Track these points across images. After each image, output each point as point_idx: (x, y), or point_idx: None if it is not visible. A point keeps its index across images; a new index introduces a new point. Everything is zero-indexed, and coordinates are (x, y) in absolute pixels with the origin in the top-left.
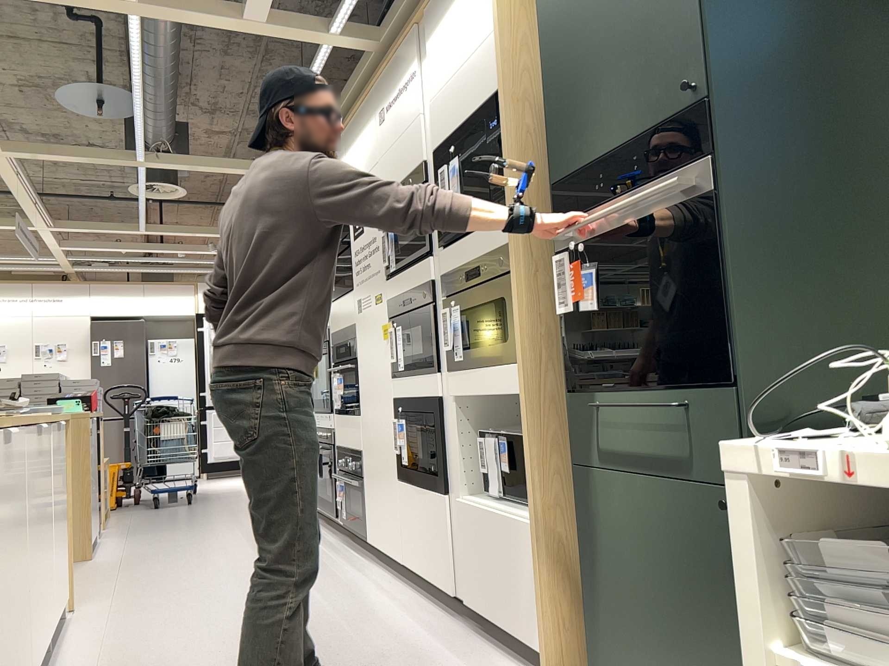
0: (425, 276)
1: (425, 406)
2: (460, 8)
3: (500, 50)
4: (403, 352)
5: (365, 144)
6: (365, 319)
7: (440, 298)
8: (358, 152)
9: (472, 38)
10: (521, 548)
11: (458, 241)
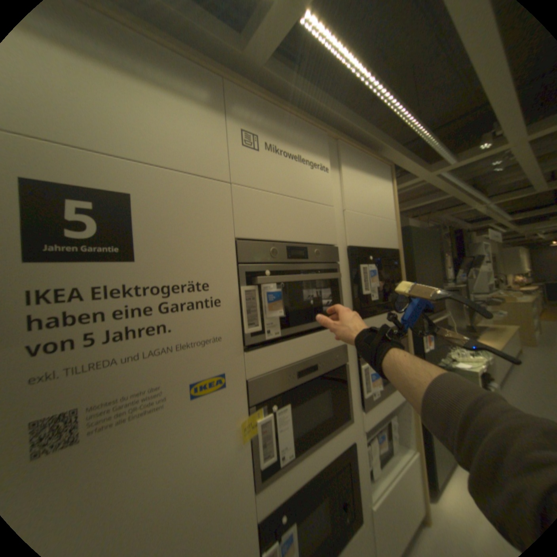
0: (337, 341)
1: (335, 467)
2: (373, 182)
3: (398, 232)
4: (293, 434)
5: (167, 115)
6: (110, 446)
7: (349, 357)
8: (124, 99)
9: (381, 207)
10: (414, 475)
11: (370, 316)
